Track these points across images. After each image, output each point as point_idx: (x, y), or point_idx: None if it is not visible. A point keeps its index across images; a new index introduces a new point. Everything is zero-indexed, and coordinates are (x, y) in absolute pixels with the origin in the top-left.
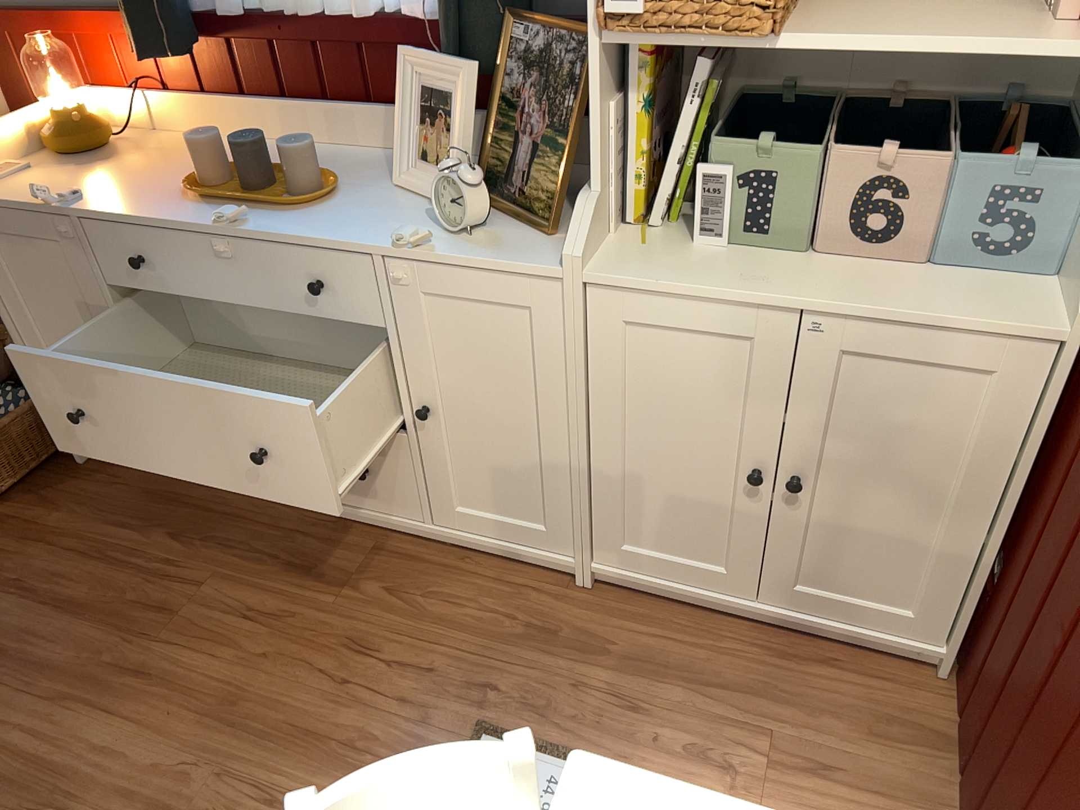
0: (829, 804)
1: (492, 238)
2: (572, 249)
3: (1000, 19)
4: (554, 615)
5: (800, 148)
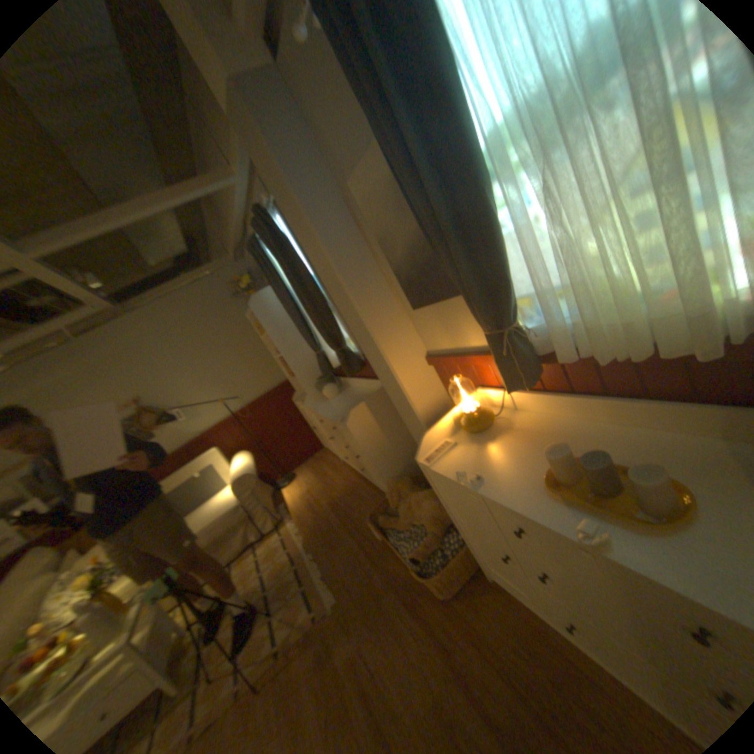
0: None
1: None
2: None
3: None
4: None
5: None
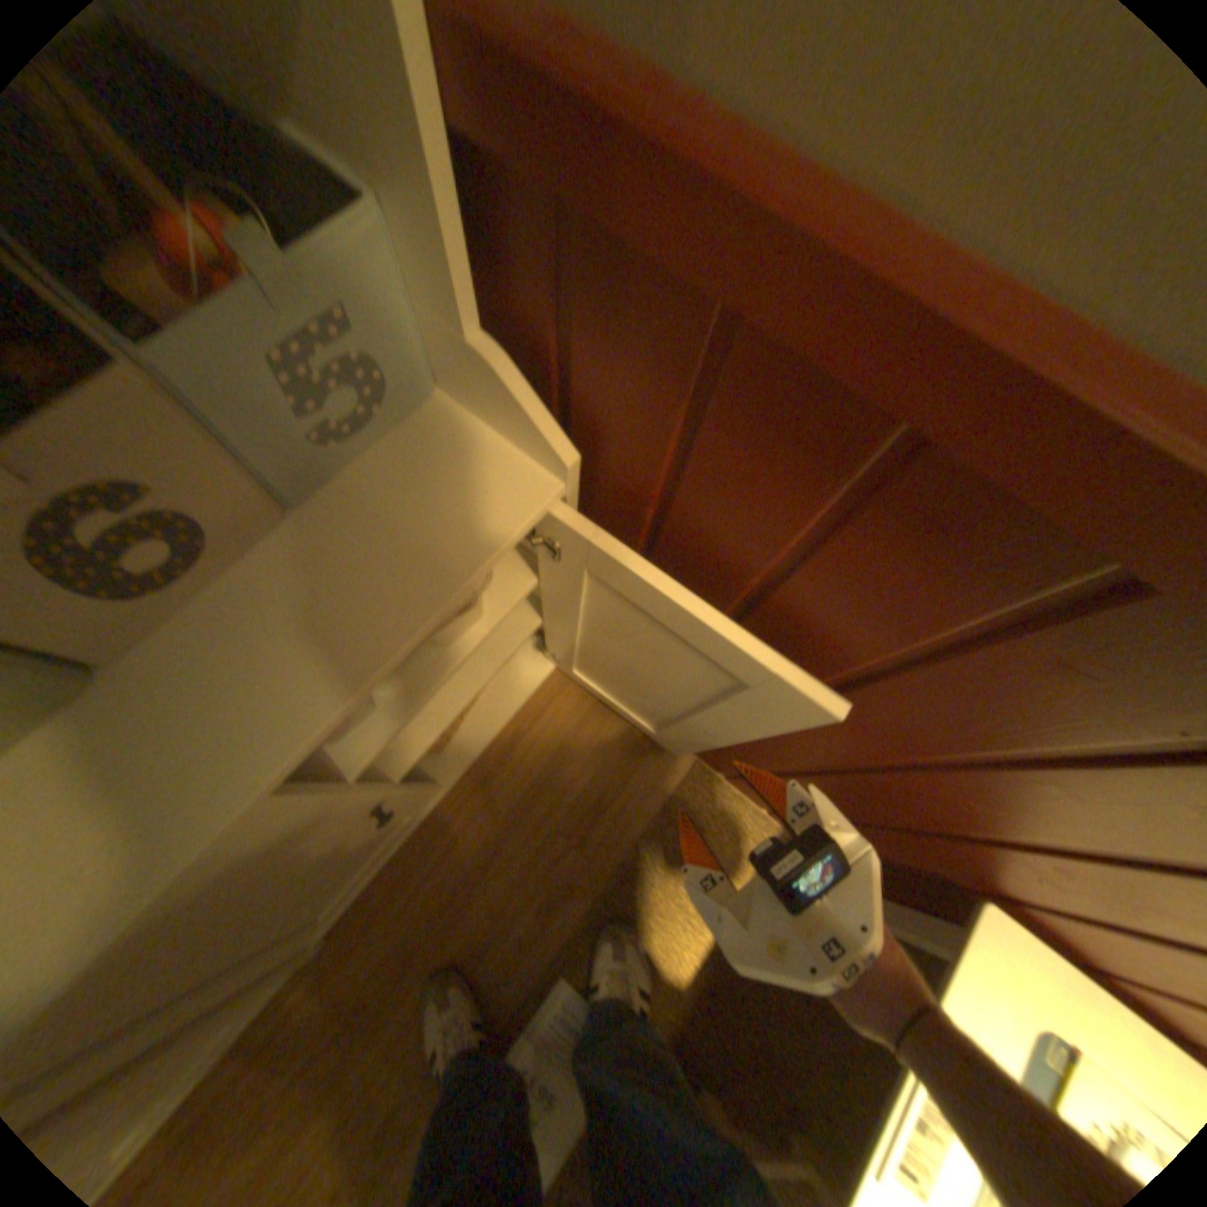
0: (630, 822)
1: None
2: None
3: None
4: (339, 1003)
5: None
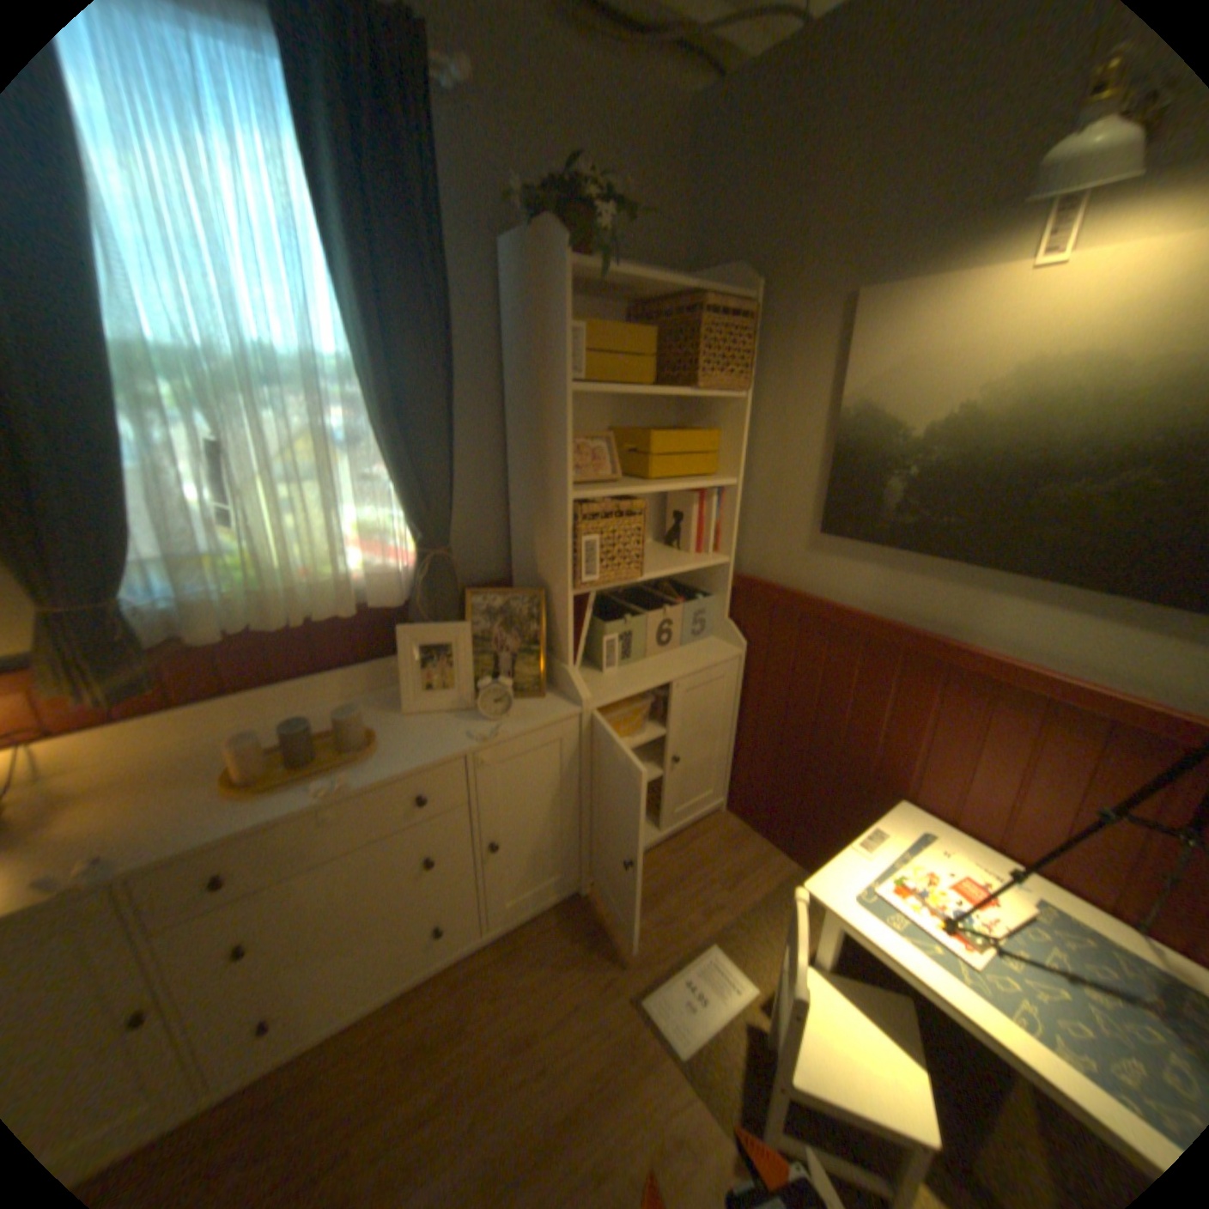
0: (759, 888)
1: (518, 713)
2: (581, 696)
3: (666, 553)
4: (591, 924)
5: (635, 616)
